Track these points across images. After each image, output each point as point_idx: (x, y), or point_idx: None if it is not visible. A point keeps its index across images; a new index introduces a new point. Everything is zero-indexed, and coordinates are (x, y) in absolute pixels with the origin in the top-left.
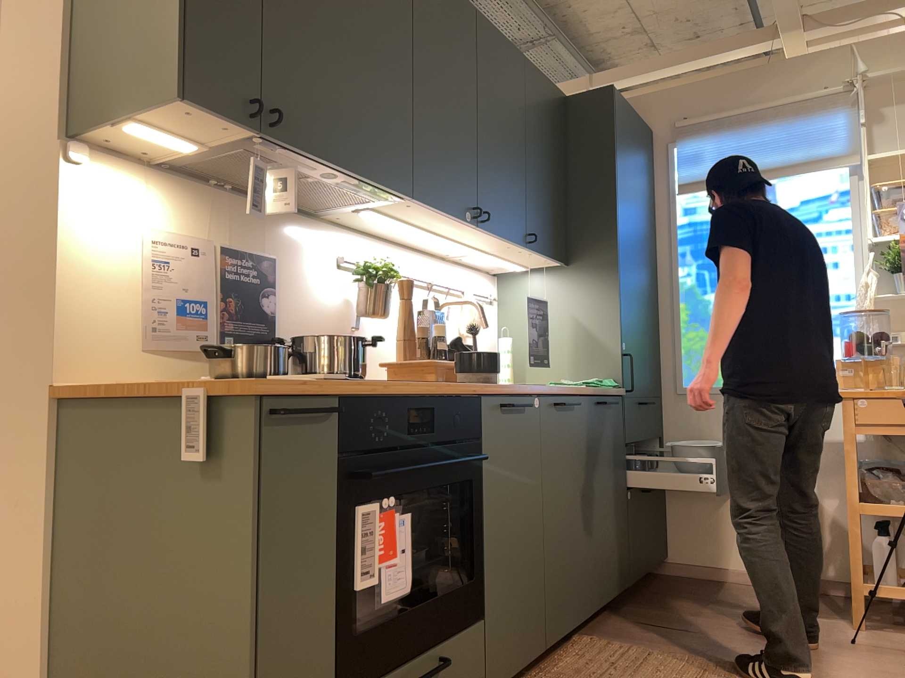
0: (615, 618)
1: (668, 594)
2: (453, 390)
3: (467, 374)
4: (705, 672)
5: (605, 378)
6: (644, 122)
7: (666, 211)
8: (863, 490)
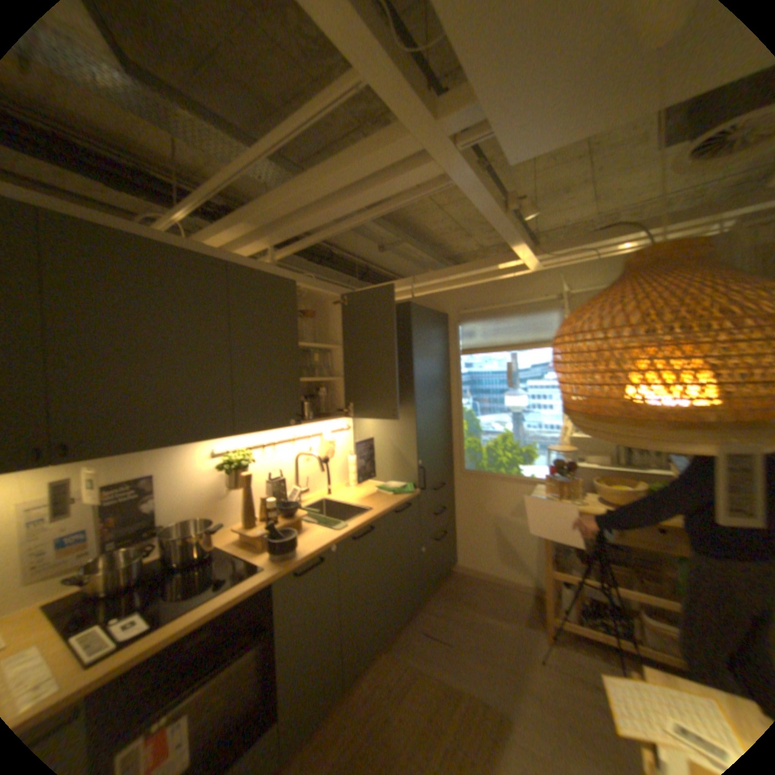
0: (410, 629)
1: (449, 598)
2: (240, 595)
3: (270, 557)
4: (442, 706)
5: (409, 482)
6: (443, 308)
7: (455, 364)
8: (558, 559)
